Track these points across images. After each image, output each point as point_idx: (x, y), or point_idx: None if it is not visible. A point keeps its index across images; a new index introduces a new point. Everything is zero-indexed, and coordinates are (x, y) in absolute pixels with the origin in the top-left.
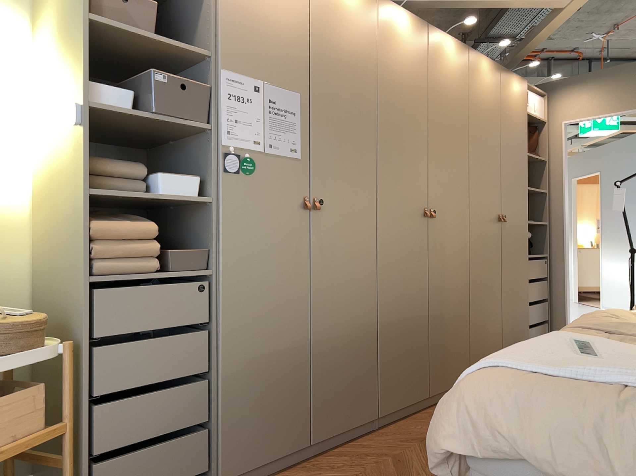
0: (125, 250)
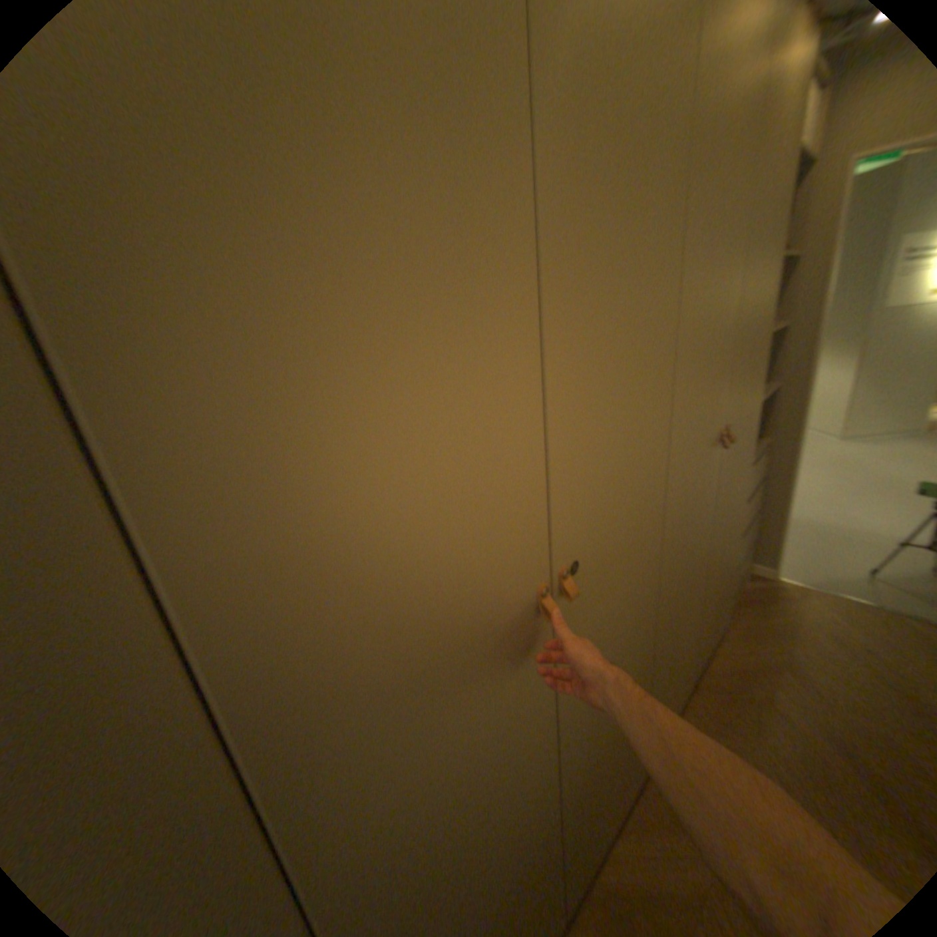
0: None
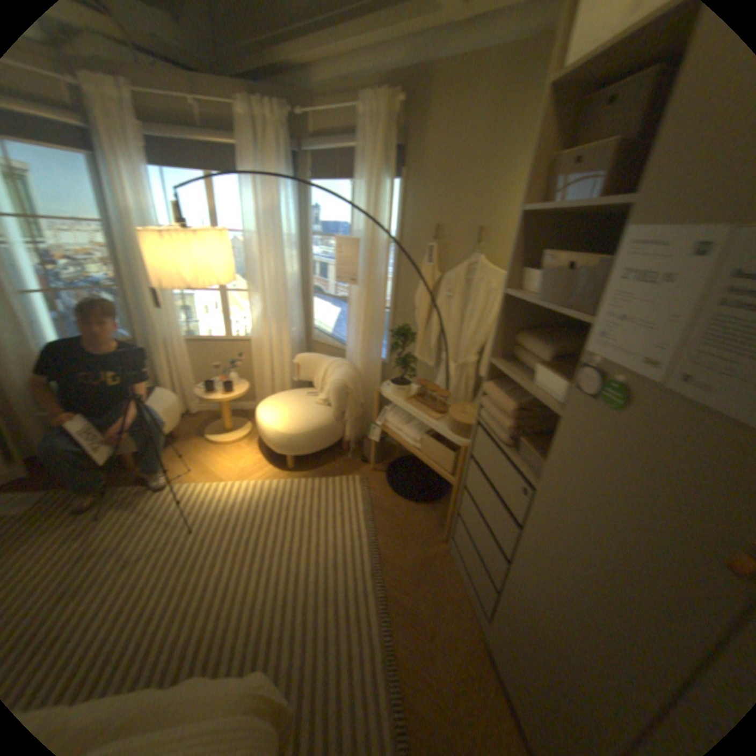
0: (495, 416)
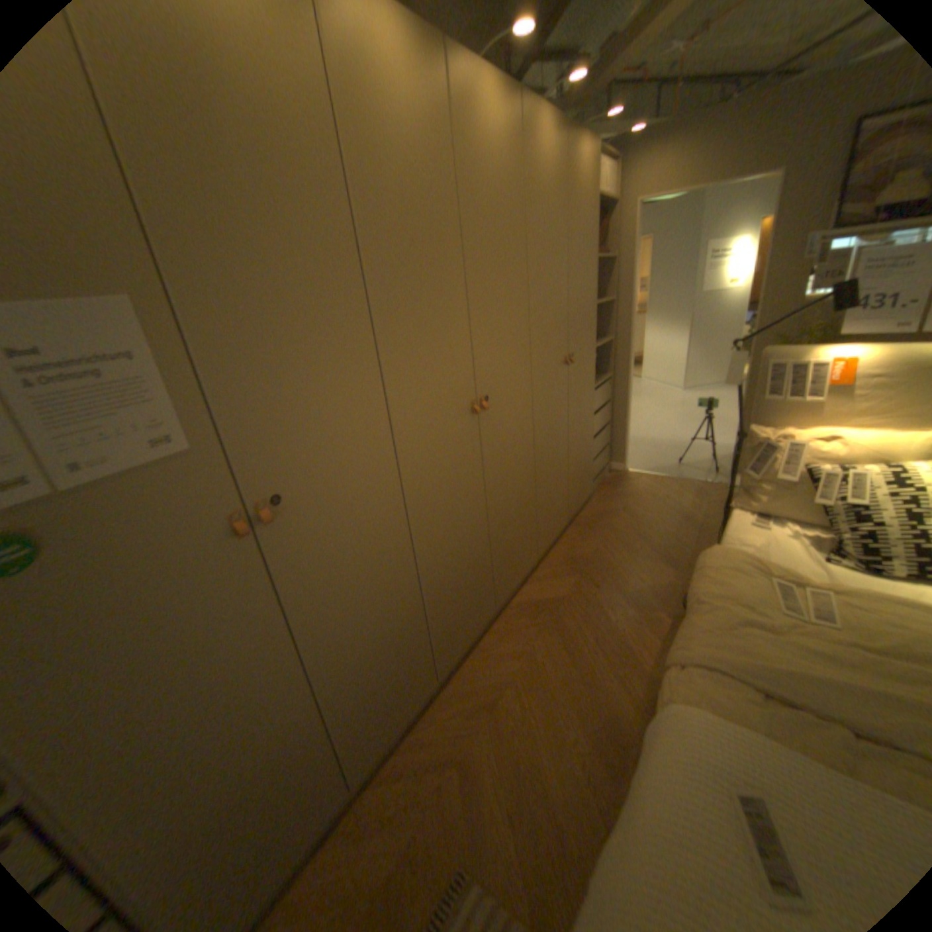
0: None
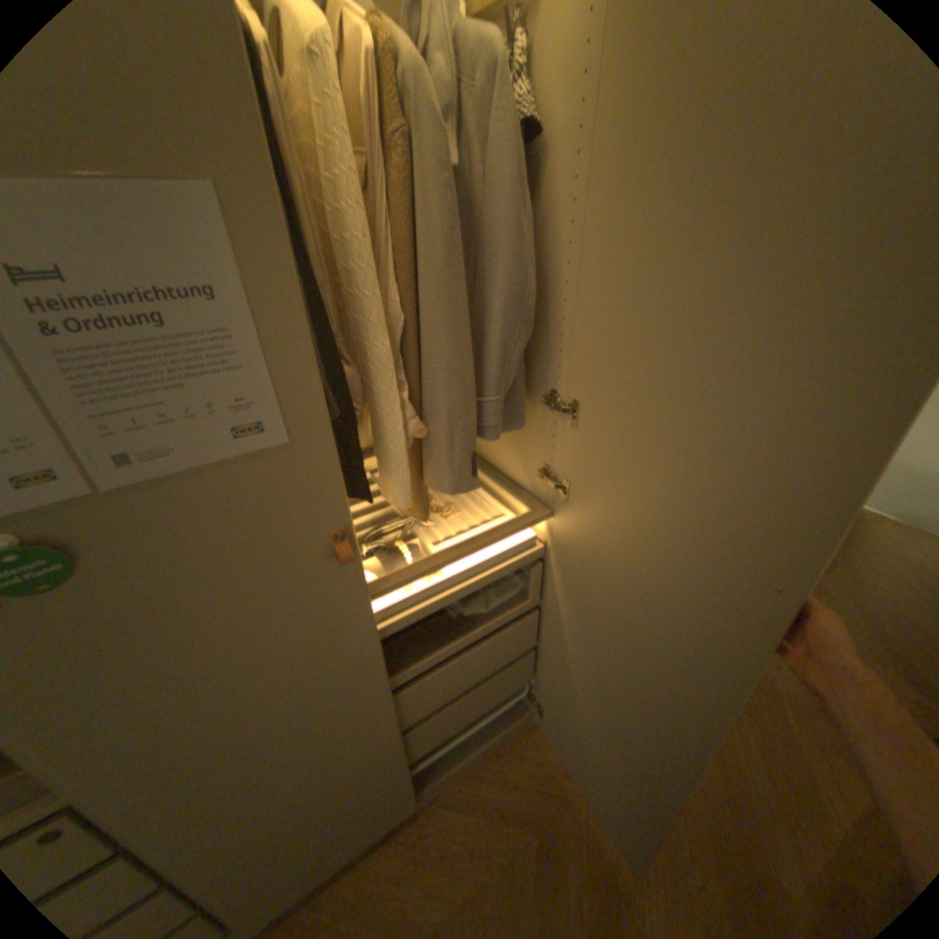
0: None
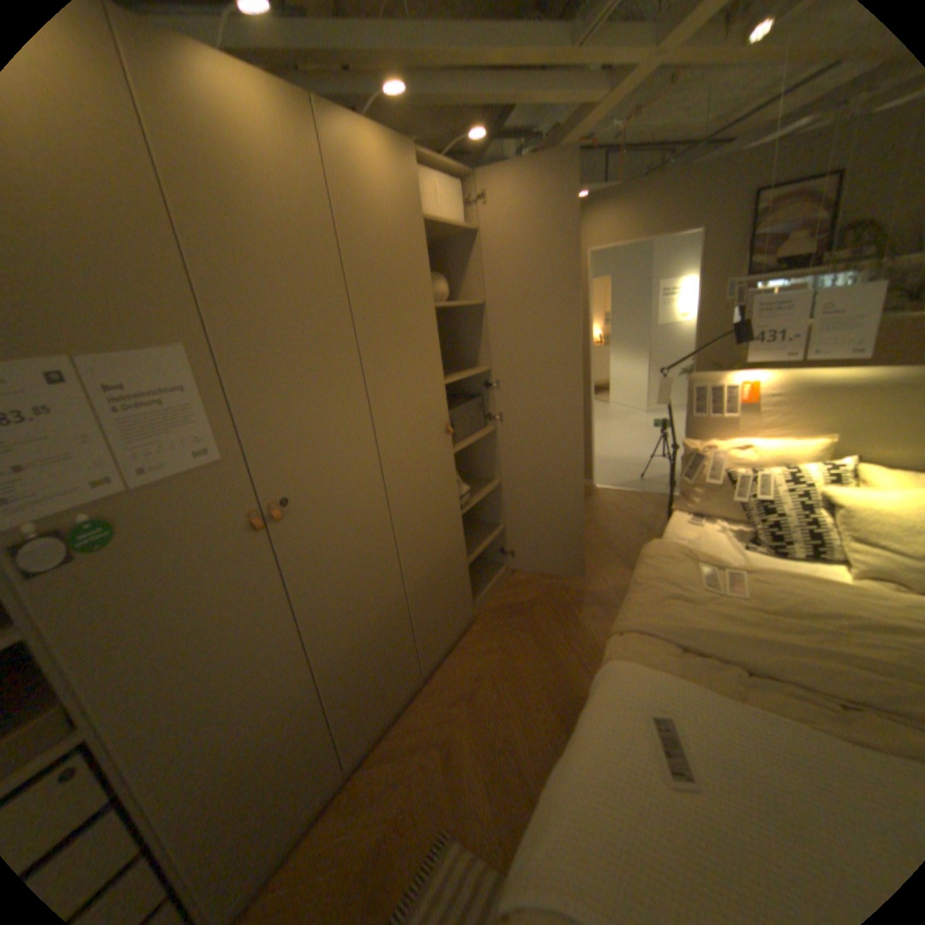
0: None
